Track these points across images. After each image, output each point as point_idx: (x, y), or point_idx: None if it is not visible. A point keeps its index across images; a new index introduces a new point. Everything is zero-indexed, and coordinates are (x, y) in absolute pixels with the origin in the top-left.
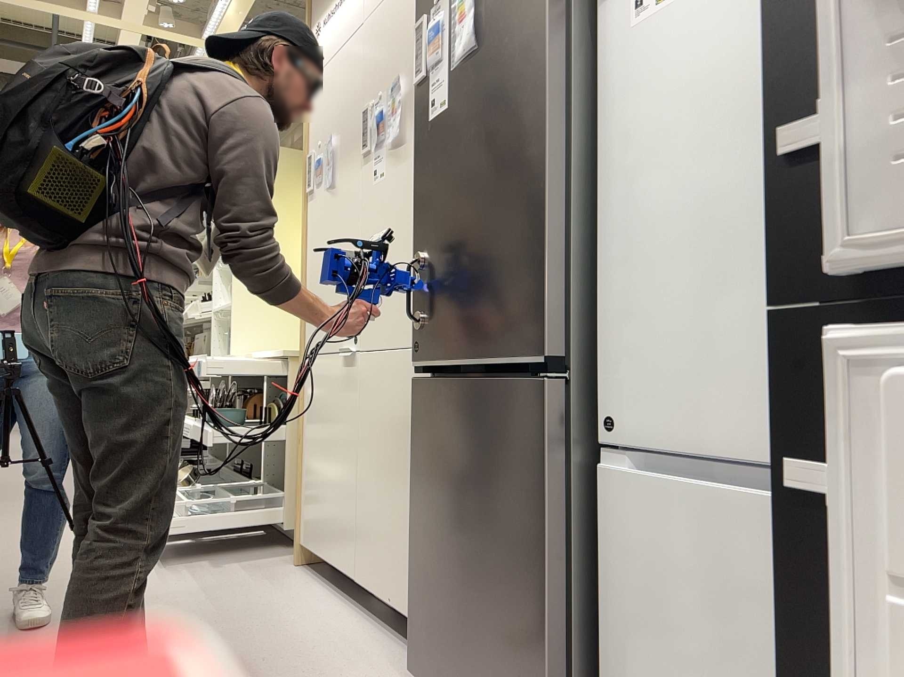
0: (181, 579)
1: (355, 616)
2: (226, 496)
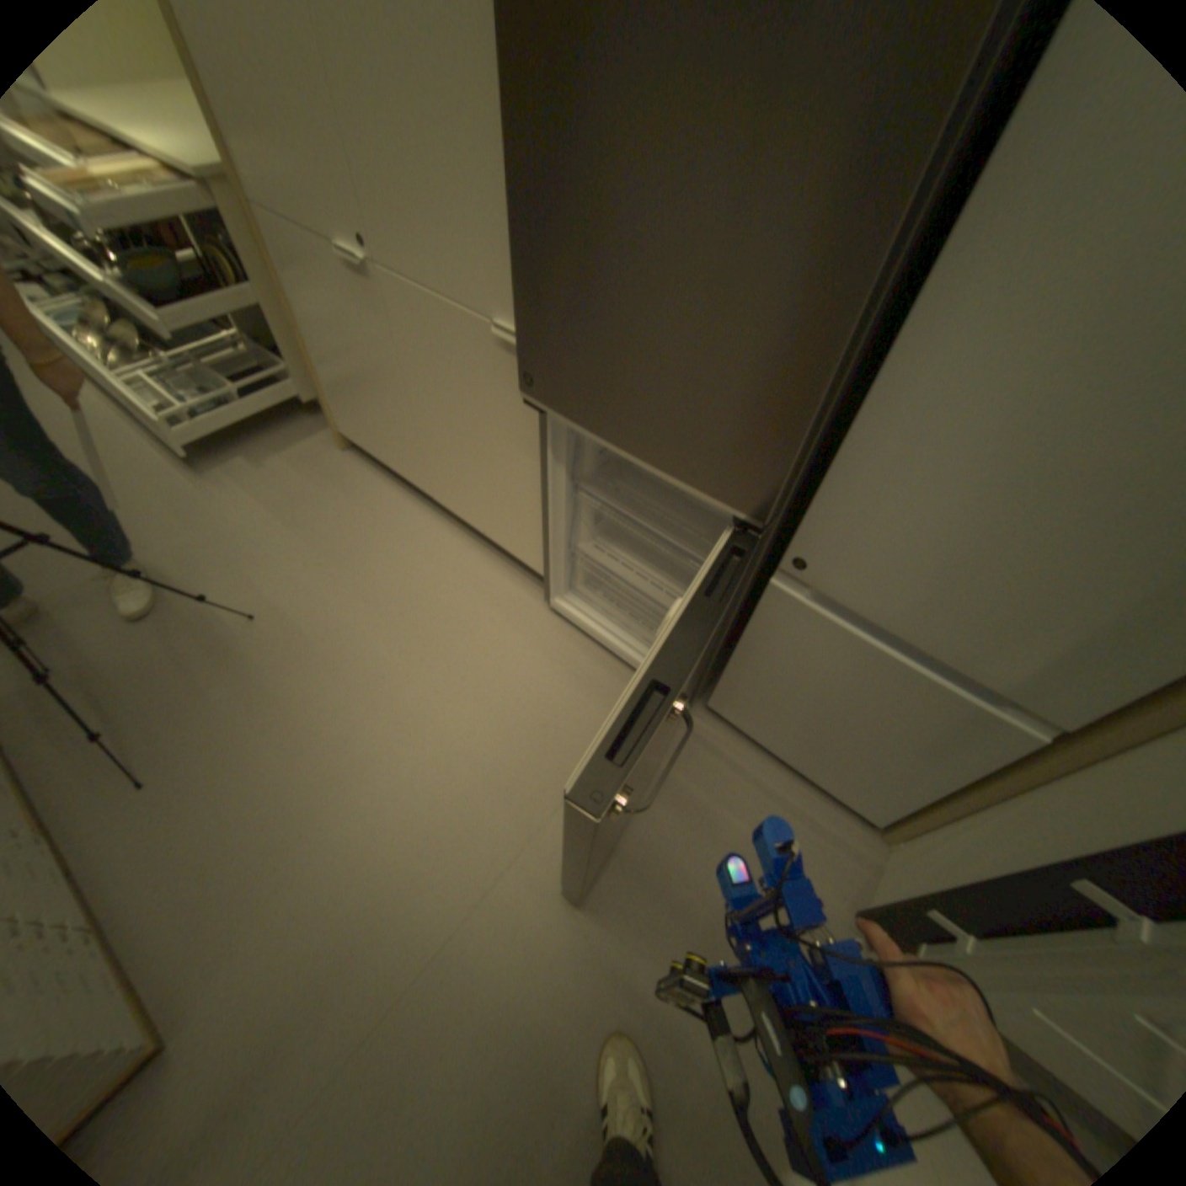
0: (233, 497)
1: (443, 528)
2: (216, 381)
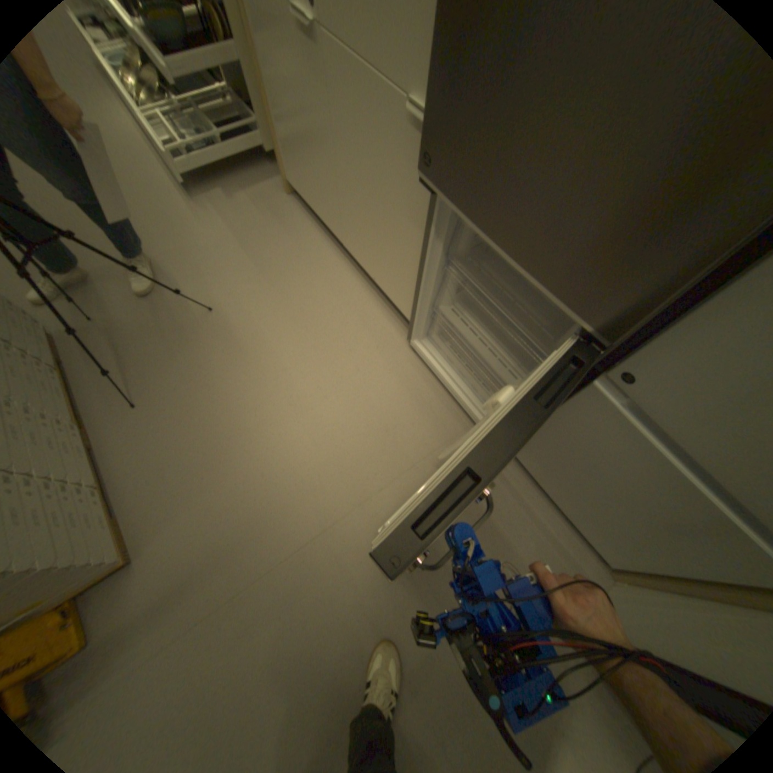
0: (211, 217)
1: (347, 267)
2: (207, 123)
